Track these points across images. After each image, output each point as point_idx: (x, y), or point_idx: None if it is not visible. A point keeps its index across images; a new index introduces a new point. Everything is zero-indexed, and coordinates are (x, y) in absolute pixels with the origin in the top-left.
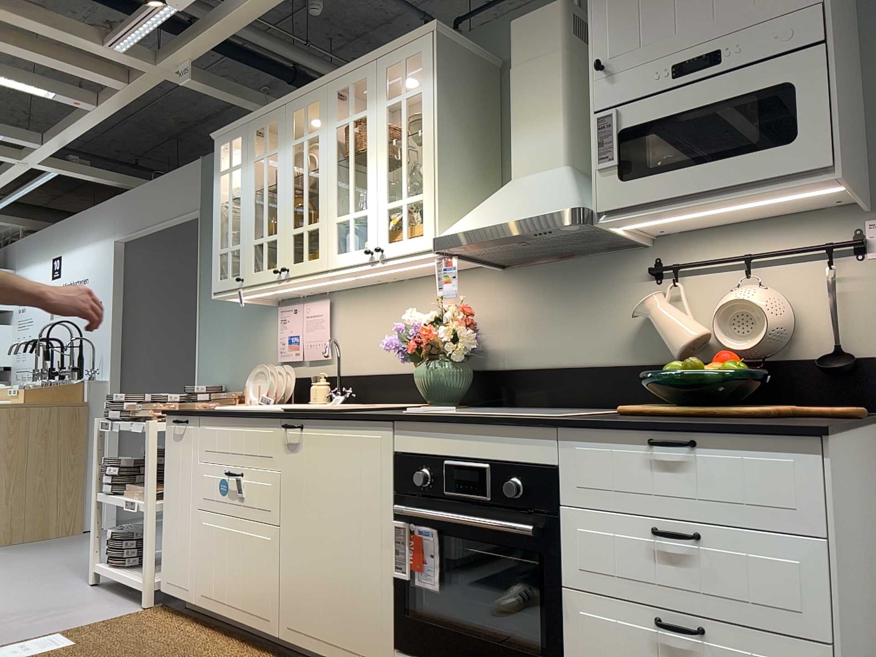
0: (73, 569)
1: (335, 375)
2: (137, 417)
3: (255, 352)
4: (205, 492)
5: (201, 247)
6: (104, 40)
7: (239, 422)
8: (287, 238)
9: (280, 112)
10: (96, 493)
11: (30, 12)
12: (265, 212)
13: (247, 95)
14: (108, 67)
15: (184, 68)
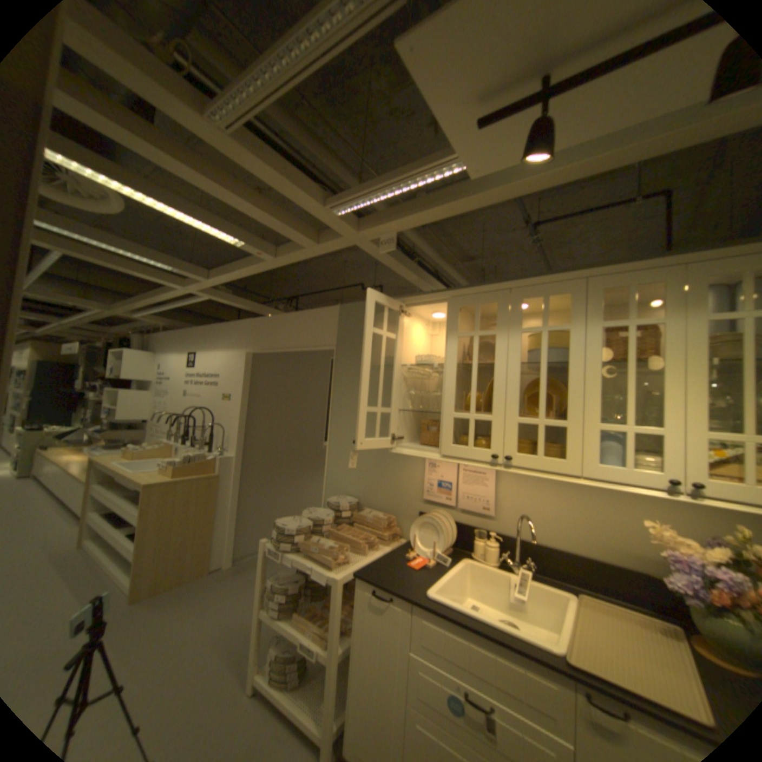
0: (219, 656)
1: (499, 532)
2: (308, 555)
3: (393, 480)
4: (421, 695)
5: (335, 377)
6: (323, 198)
7: (487, 646)
8: (512, 425)
9: (501, 295)
10: (257, 612)
11: (265, 154)
12: (474, 390)
13: (407, 263)
14: (303, 224)
15: (385, 236)
